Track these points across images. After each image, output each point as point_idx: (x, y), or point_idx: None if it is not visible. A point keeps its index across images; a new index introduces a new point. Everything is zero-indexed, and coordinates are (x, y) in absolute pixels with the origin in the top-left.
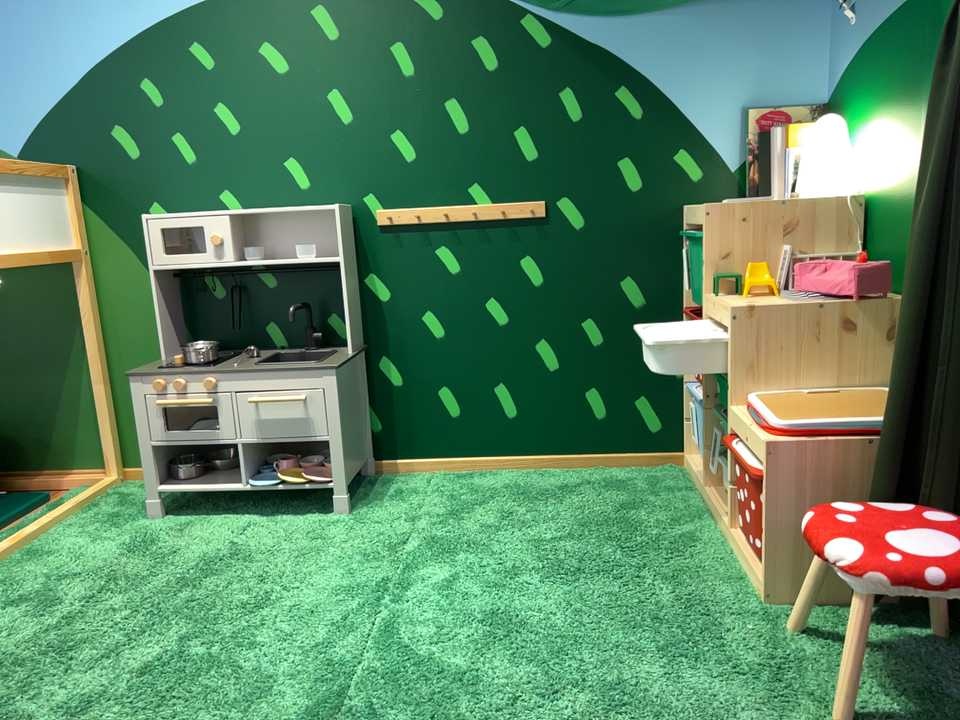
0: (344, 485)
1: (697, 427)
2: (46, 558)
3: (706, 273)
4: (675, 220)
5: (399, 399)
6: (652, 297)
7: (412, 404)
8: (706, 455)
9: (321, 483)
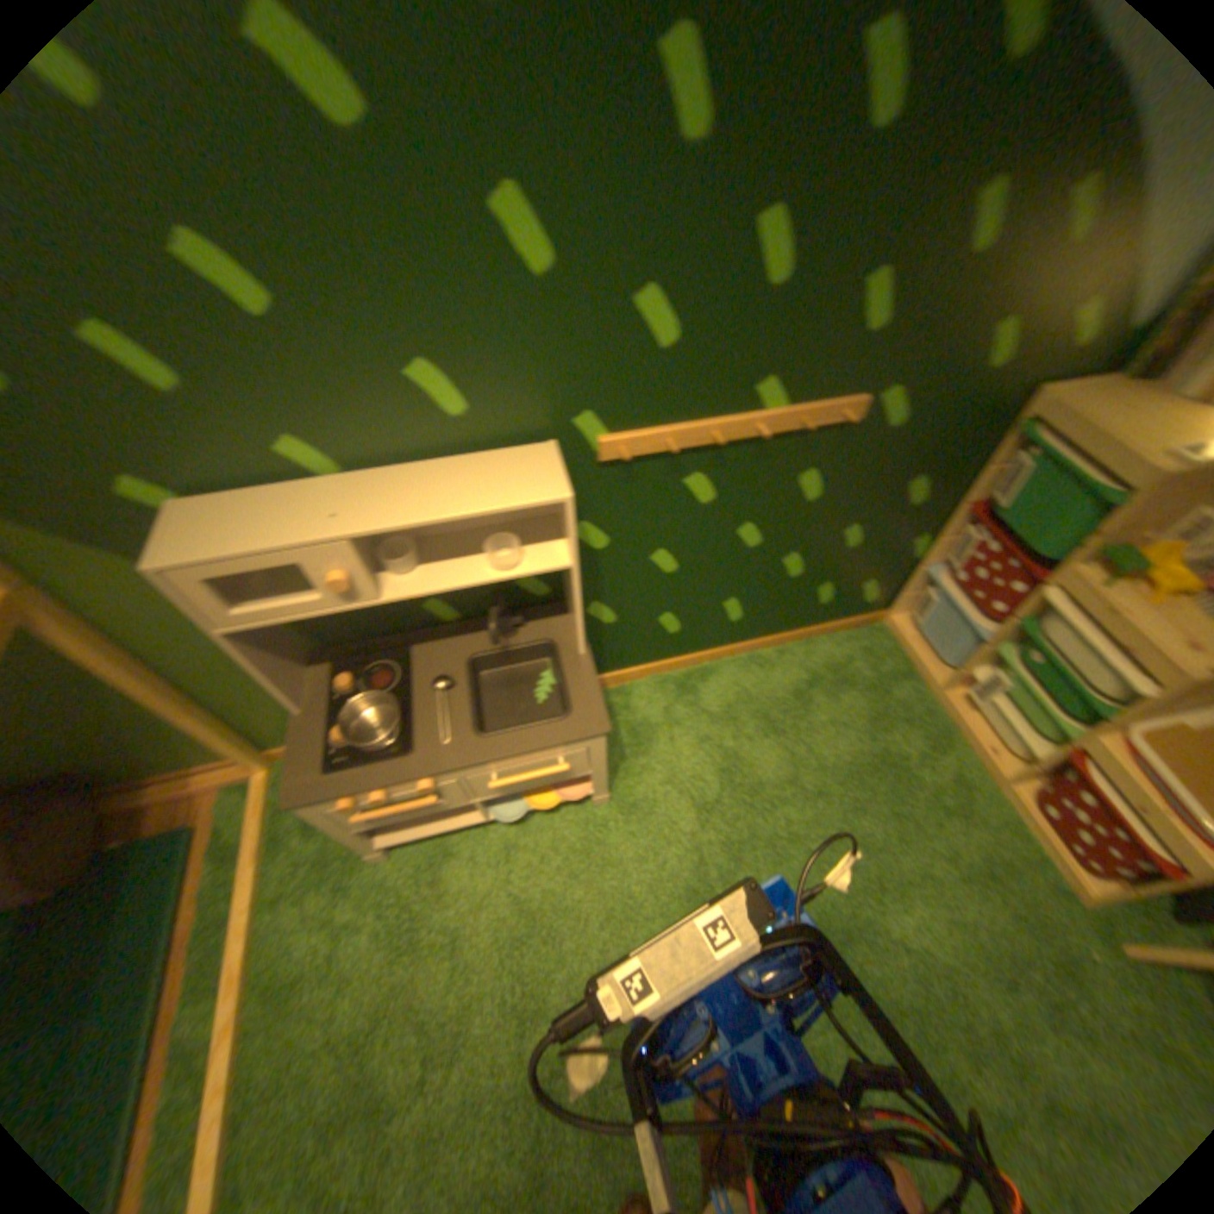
0: (608, 790)
1: (947, 635)
2: (298, 993)
3: (1096, 549)
4: (1023, 407)
5: (615, 633)
6: (938, 496)
7: (629, 634)
8: (963, 678)
9: (583, 797)
